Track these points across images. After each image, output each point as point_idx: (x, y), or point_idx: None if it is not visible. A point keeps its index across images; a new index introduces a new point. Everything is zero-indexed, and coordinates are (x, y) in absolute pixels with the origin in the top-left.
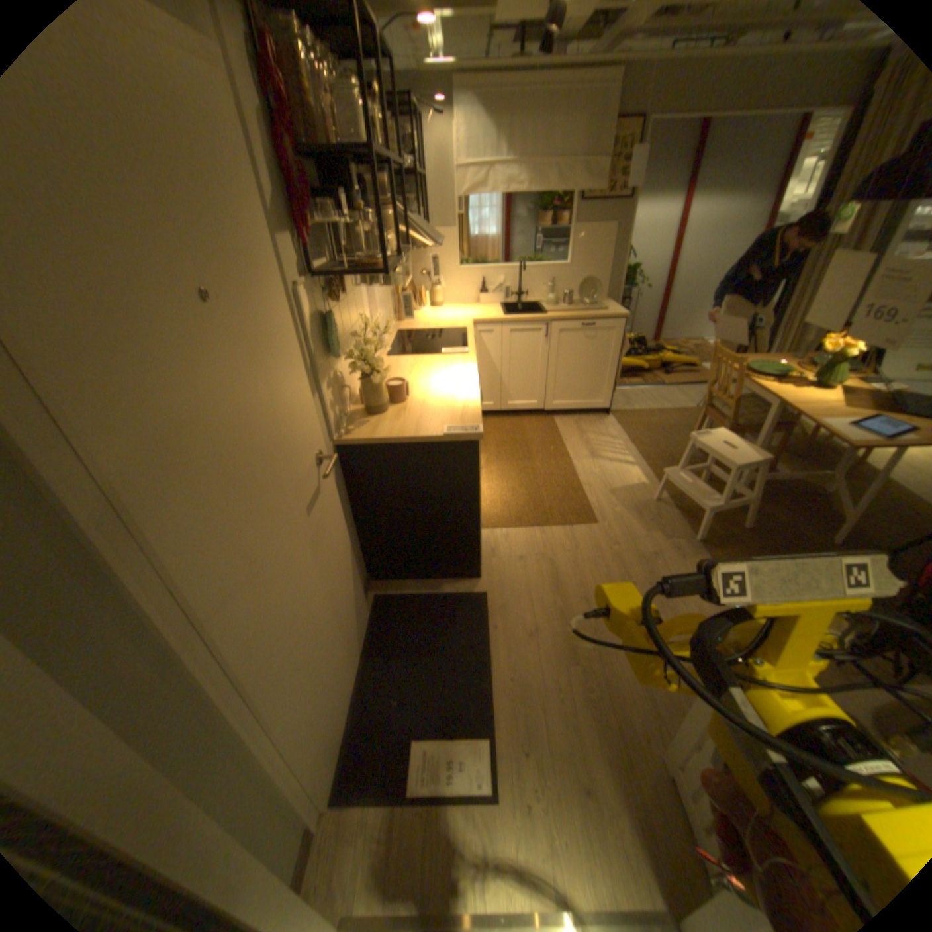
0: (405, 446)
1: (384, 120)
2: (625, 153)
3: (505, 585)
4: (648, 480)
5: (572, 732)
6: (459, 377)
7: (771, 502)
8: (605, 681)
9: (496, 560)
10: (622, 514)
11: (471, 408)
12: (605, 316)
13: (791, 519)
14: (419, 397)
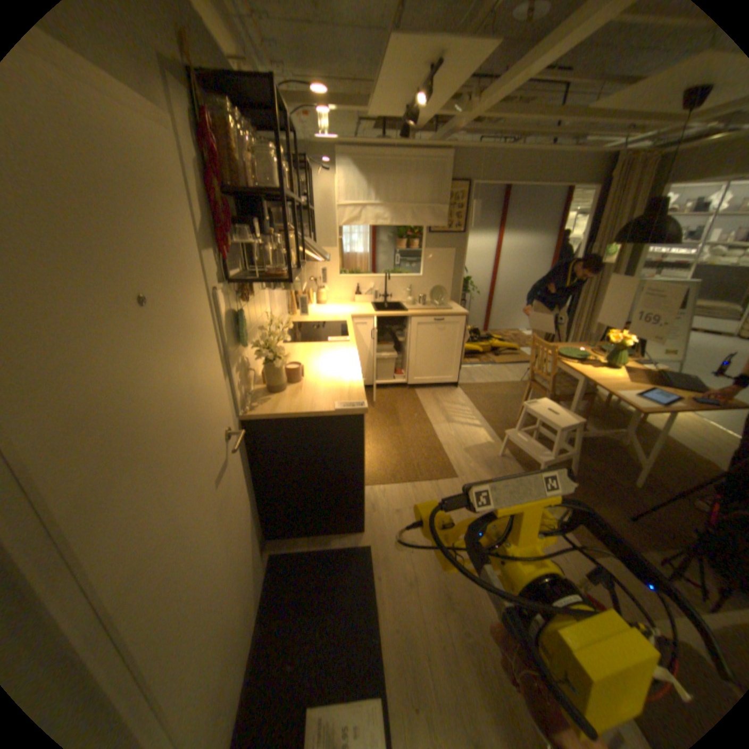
0: (302, 419)
1: (288, 172)
2: (456, 203)
3: (386, 537)
4: (493, 440)
5: (456, 682)
6: (344, 361)
7: (586, 455)
8: (479, 626)
9: (376, 515)
10: (476, 469)
11: (356, 387)
12: (450, 313)
13: (602, 468)
14: (311, 377)
